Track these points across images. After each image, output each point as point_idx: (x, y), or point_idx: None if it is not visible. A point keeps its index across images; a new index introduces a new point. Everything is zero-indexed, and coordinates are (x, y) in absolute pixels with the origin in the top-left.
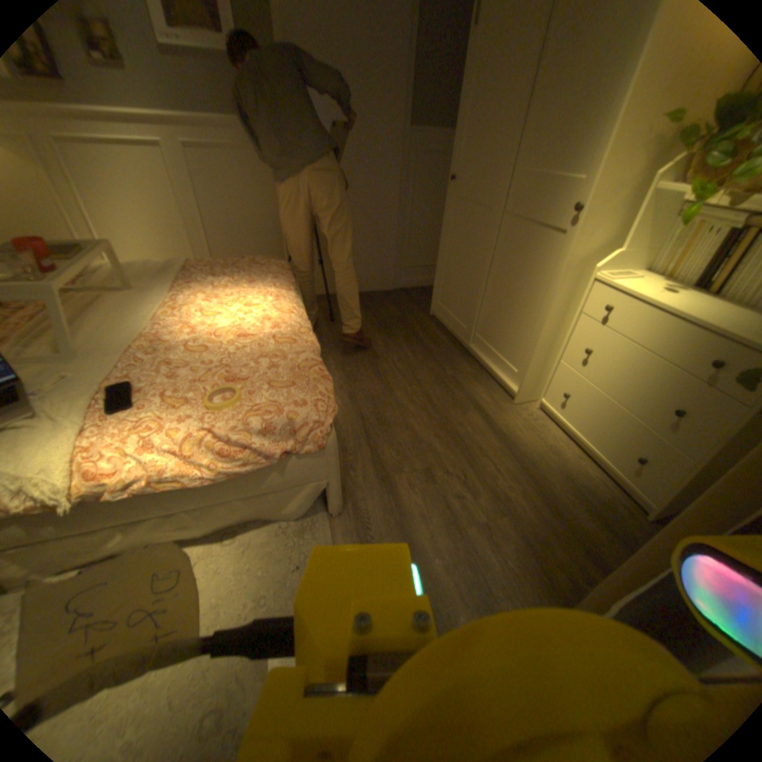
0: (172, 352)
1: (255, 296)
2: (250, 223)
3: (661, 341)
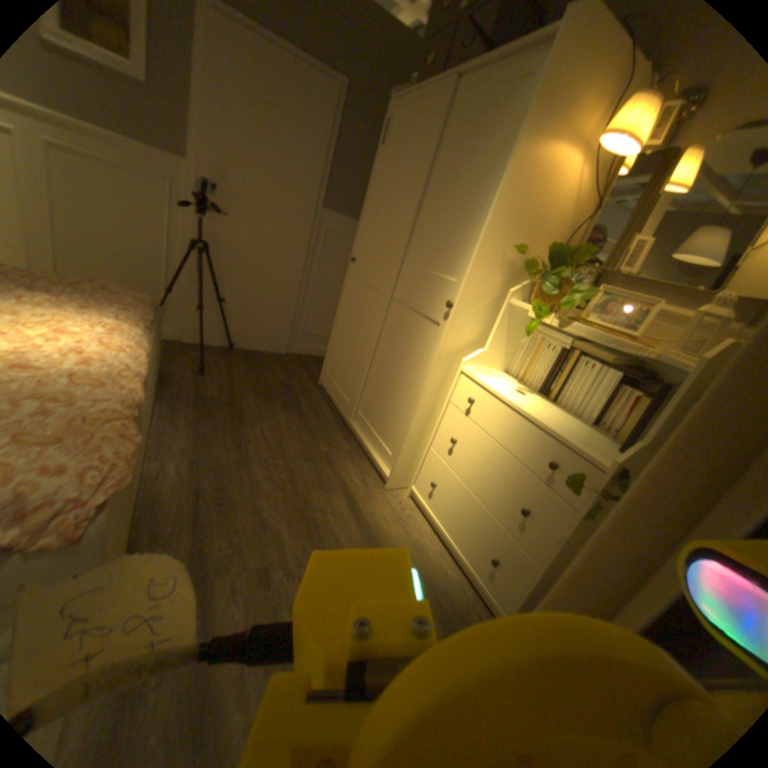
0: None
1: (80, 321)
2: (123, 249)
3: (510, 437)
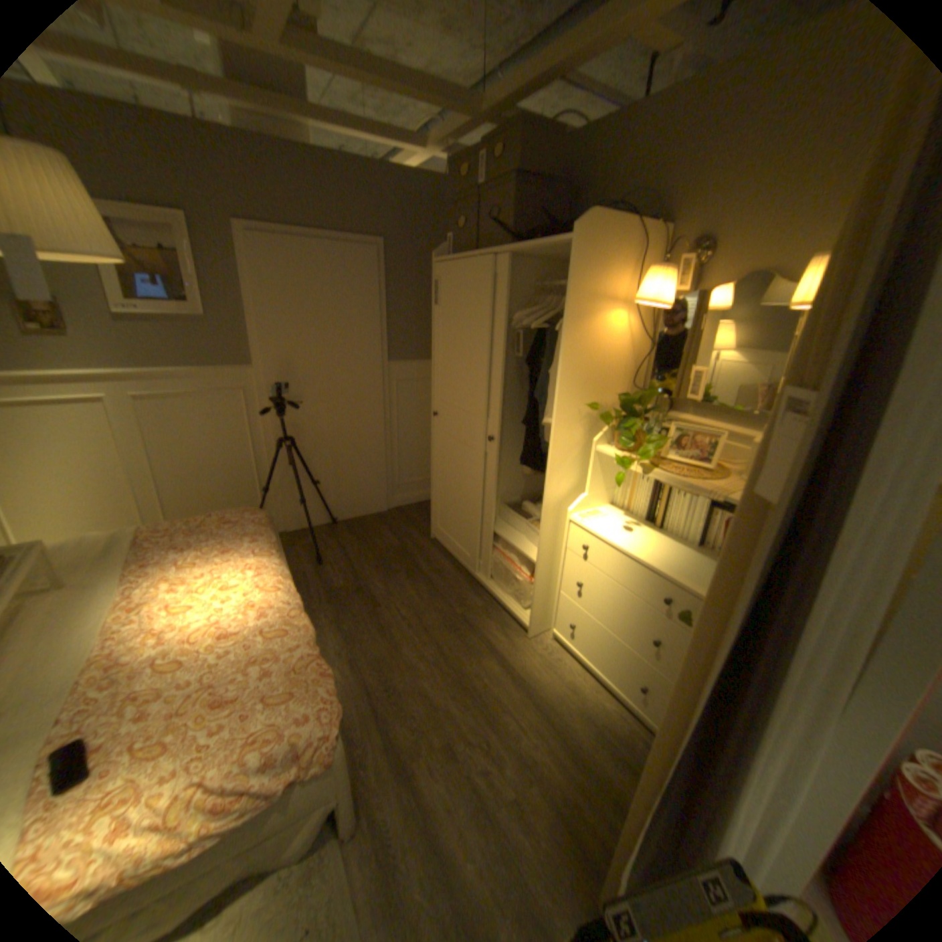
0: (138, 680)
1: (232, 573)
2: (215, 465)
3: (627, 578)
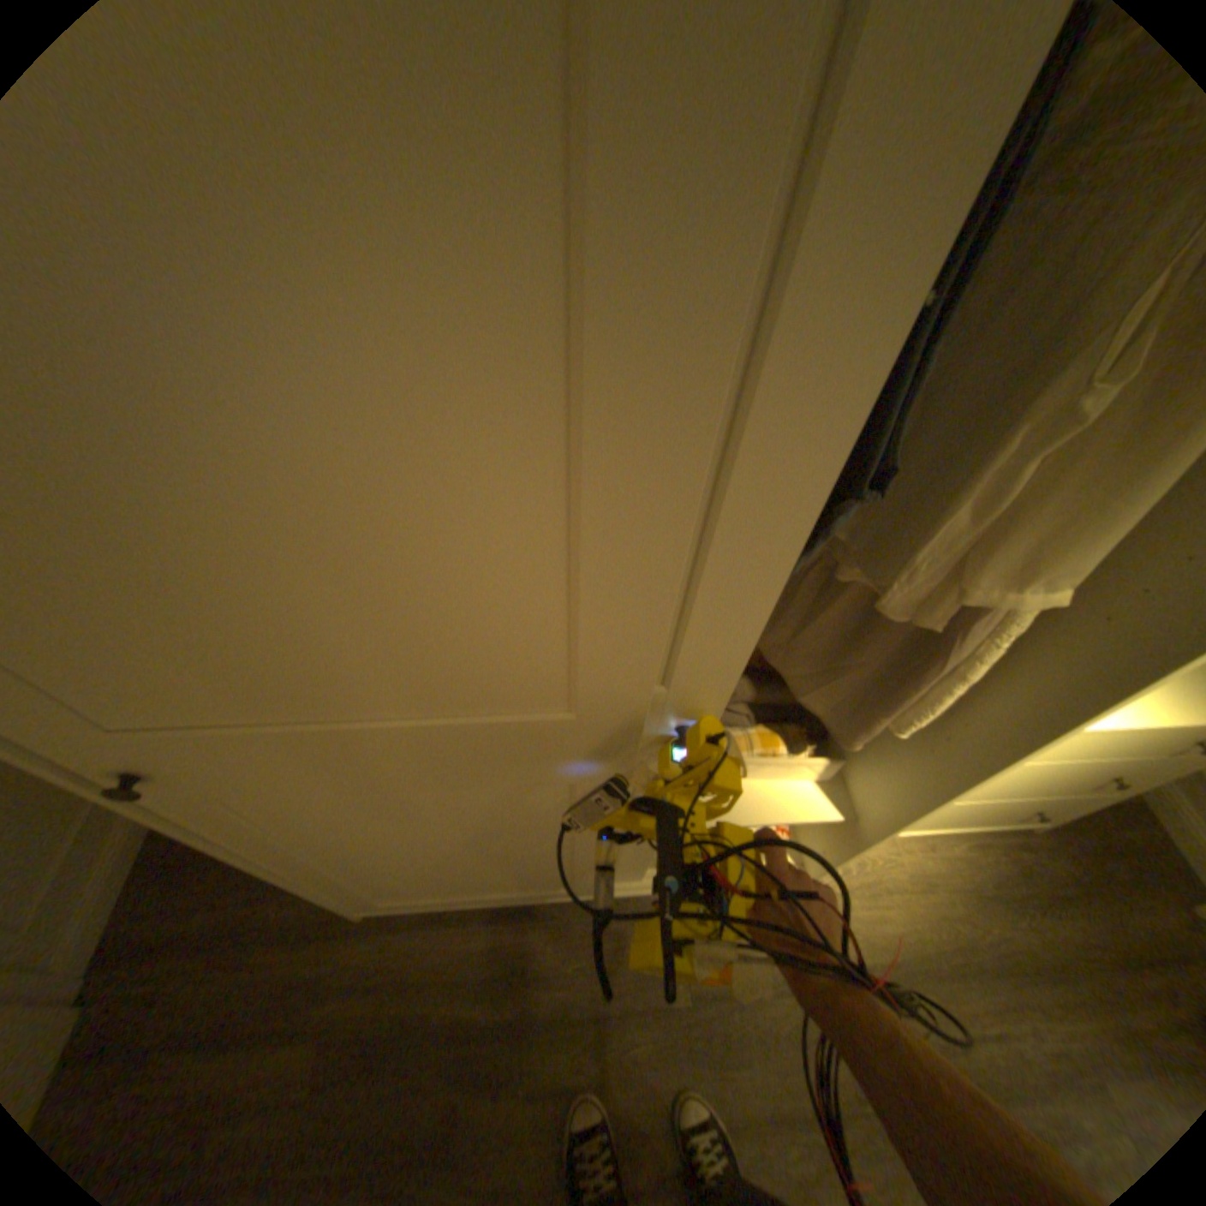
0: None
1: None
2: None
3: (1102, 751)
